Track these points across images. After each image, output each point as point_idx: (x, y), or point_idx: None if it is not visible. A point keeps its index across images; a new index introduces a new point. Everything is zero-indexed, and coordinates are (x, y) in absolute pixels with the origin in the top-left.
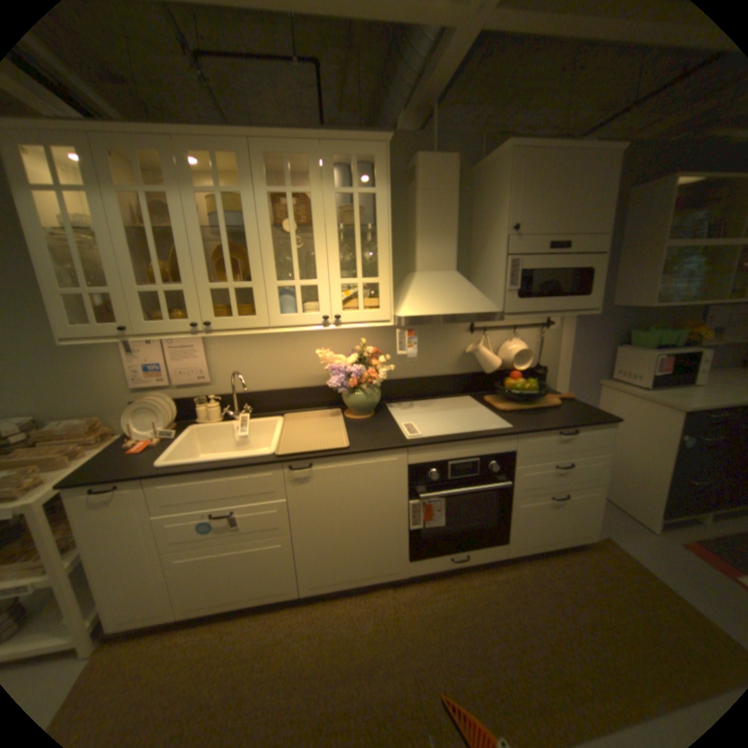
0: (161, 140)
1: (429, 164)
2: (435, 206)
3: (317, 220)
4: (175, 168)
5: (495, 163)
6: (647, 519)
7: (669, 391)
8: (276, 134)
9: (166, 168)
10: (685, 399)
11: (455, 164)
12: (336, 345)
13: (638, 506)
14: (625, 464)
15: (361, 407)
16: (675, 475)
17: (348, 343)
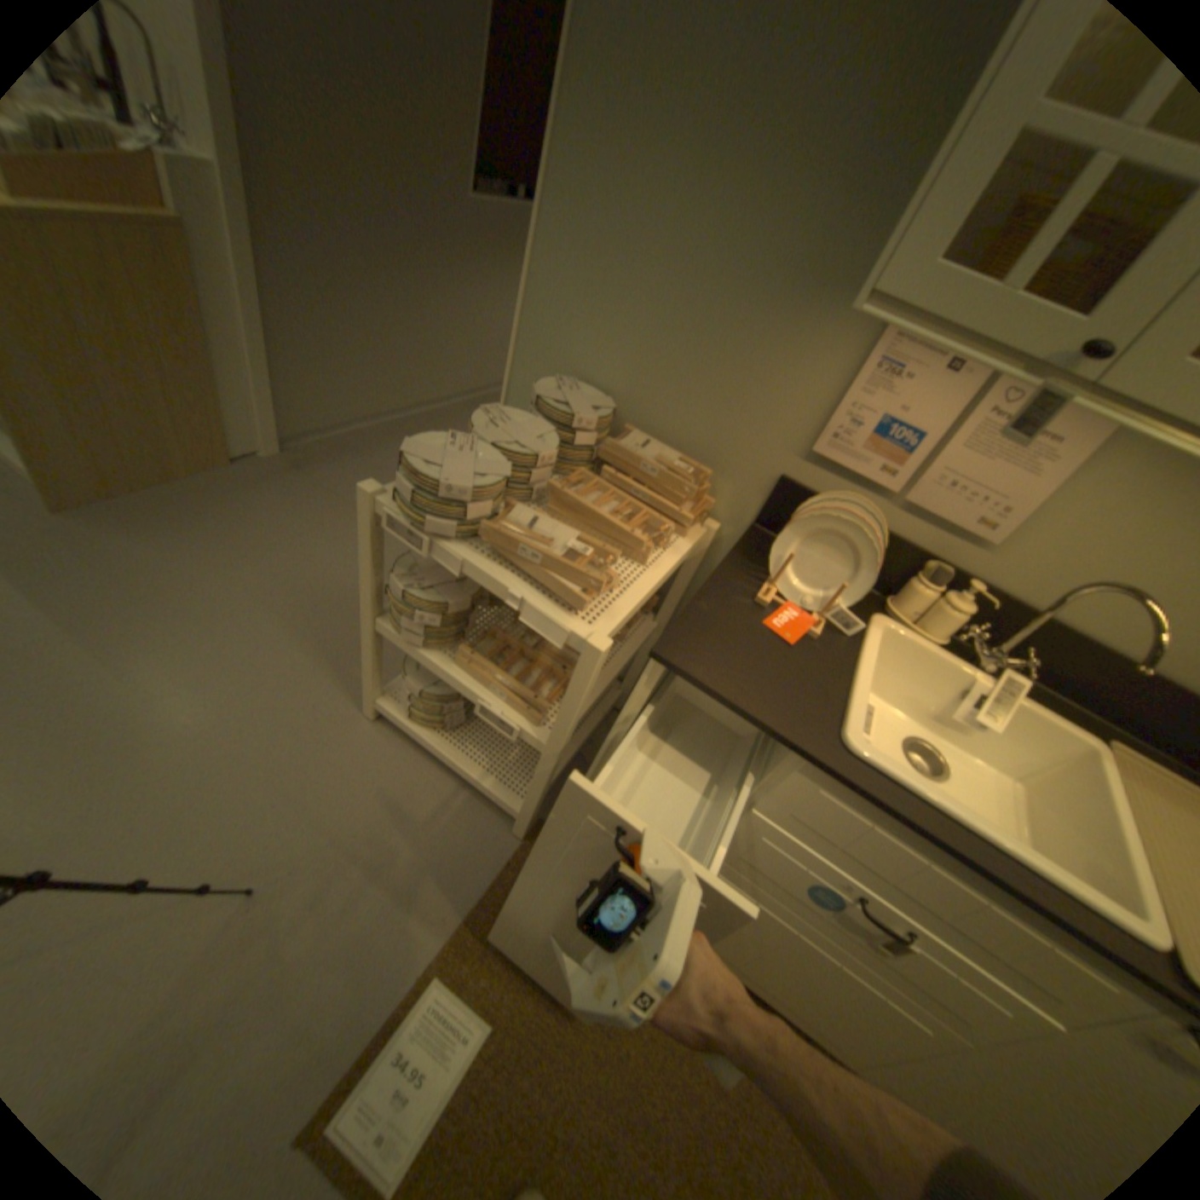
0: None
1: None
2: None
3: None
4: None
5: None
6: None
7: None
8: None
9: None
10: None
11: None
12: None
13: None
14: None
15: None
16: None
17: None
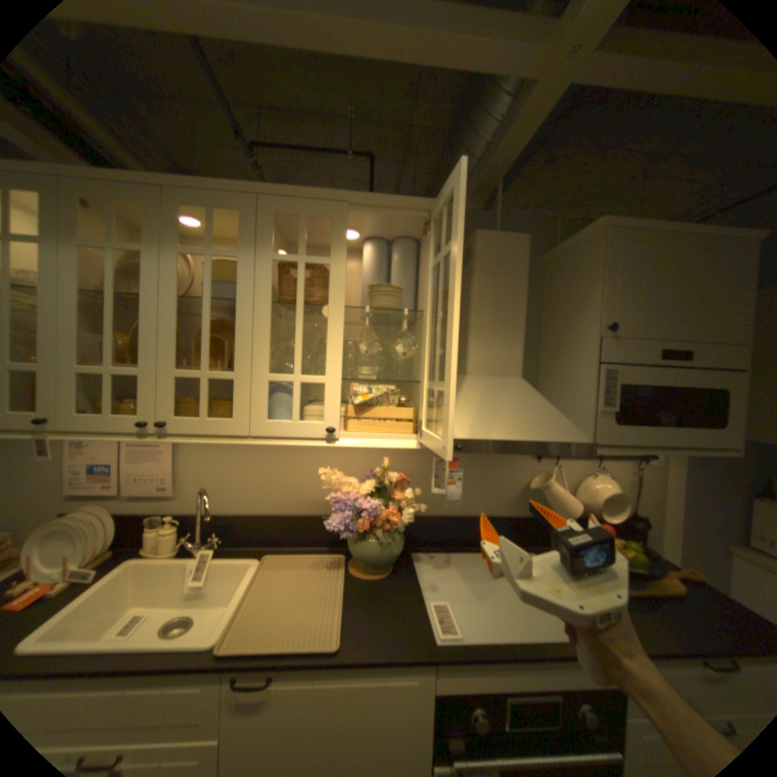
0: (147, 190)
1: (490, 243)
2: (496, 294)
3: (335, 298)
4: (158, 223)
5: (578, 248)
6: None
7: None
8: (294, 191)
9: (147, 222)
10: None
11: (524, 246)
12: (350, 461)
13: None
14: None
15: (372, 561)
16: None
17: (365, 459)
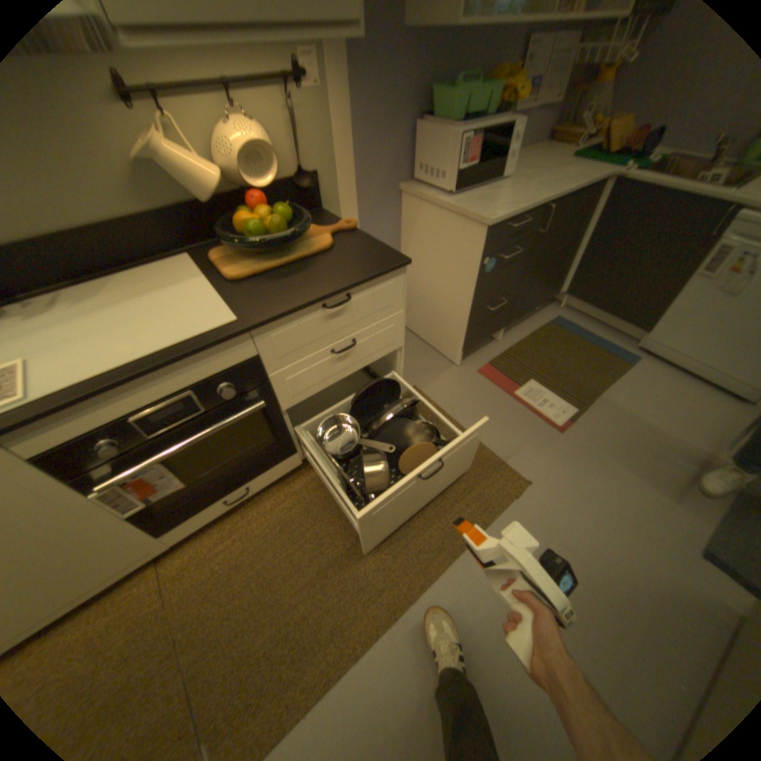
0: None
1: None
2: None
3: None
4: None
5: None
6: (448, 353)
7: (473, 192)
8: None
9: None
10: (488, 205)
11: None
12: None
13: (441, 341)
14: (429, 297)
15: None
16: (472, 306)
17: None
